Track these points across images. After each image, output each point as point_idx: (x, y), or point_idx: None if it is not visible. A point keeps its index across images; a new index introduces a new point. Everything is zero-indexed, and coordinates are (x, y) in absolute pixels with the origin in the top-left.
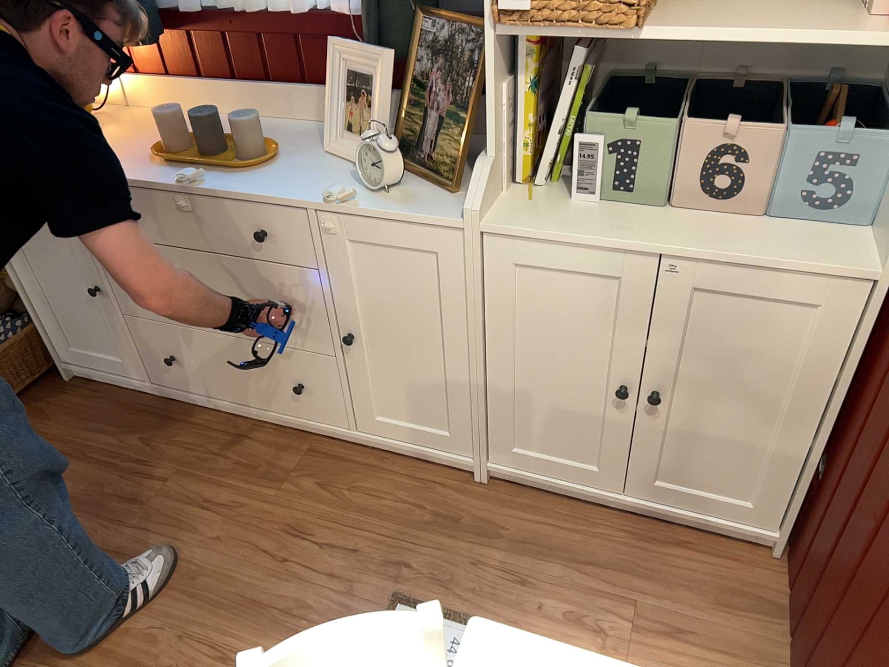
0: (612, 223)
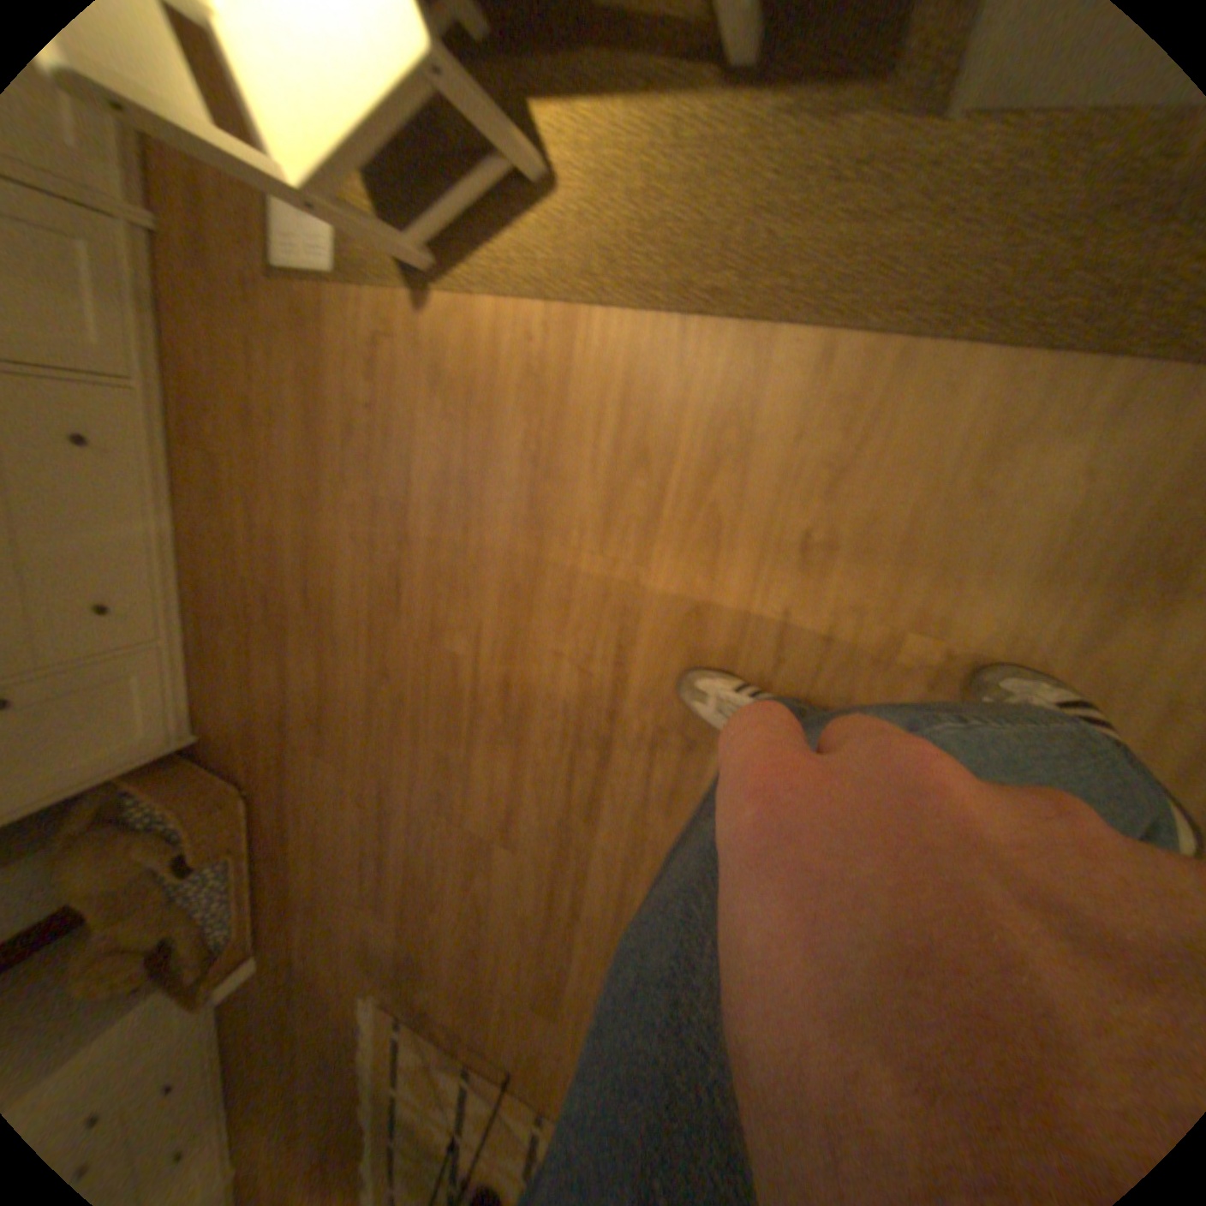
0: None
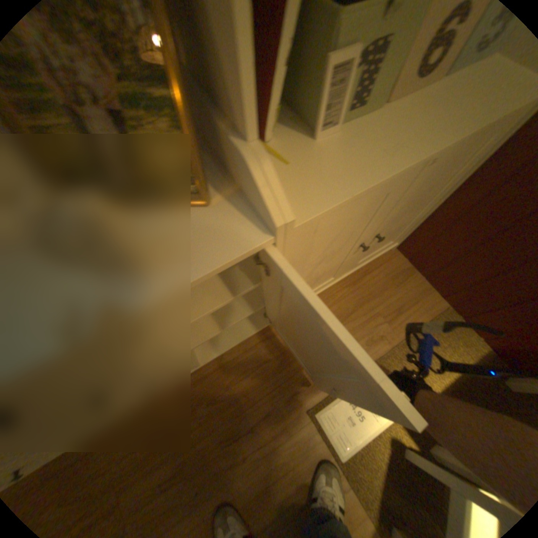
0: (381, 142)
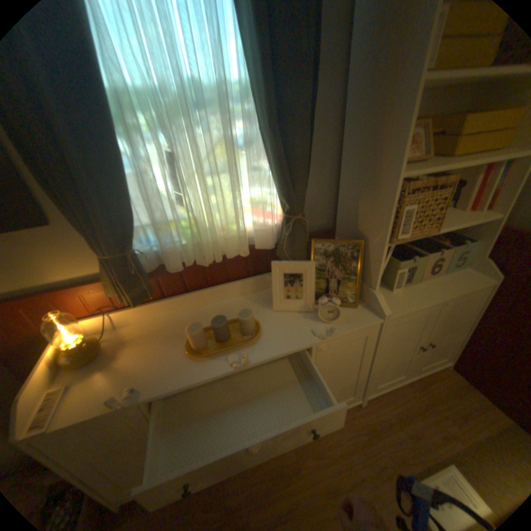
0: (419, 295)
